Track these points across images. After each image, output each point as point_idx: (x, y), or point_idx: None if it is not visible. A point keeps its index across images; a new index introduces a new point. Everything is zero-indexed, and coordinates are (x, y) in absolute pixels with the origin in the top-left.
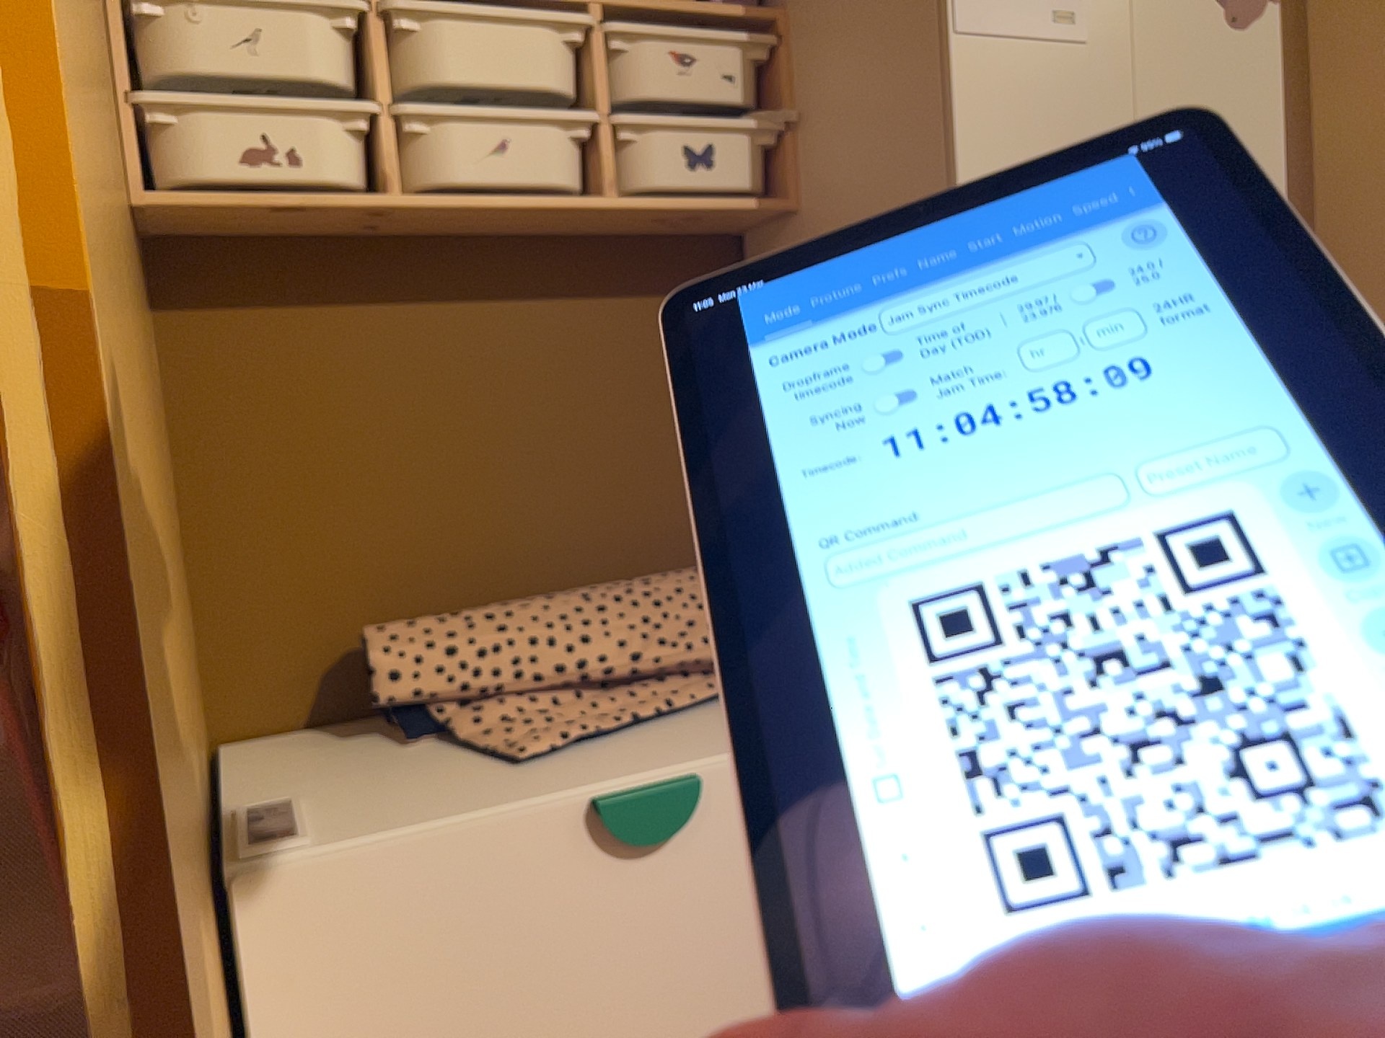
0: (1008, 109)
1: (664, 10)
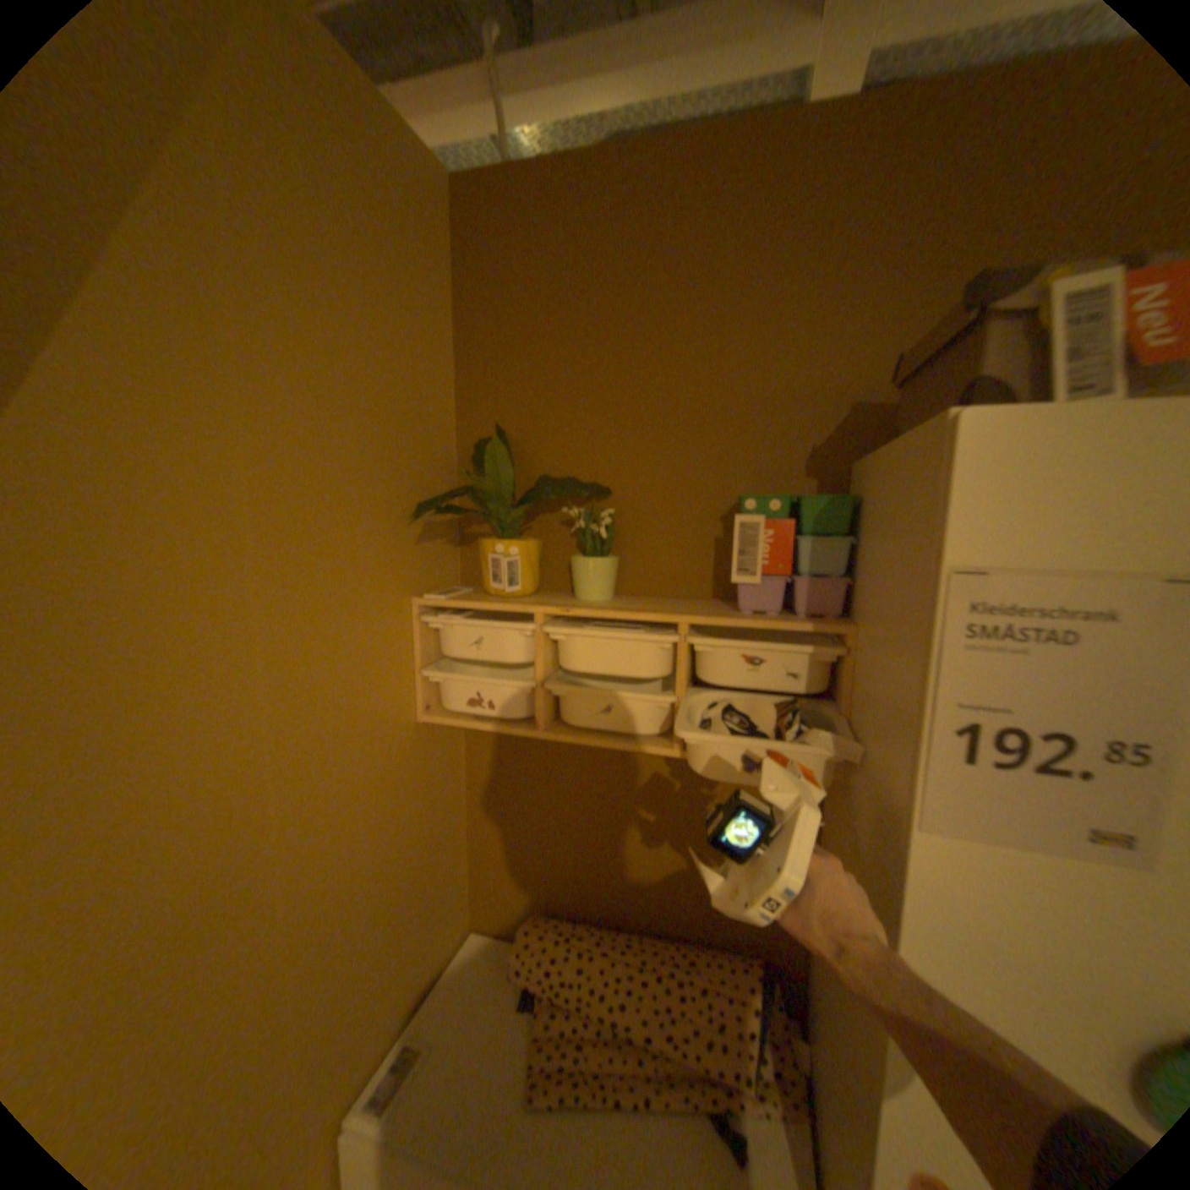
0: (988, 915)
1: (743, 623)
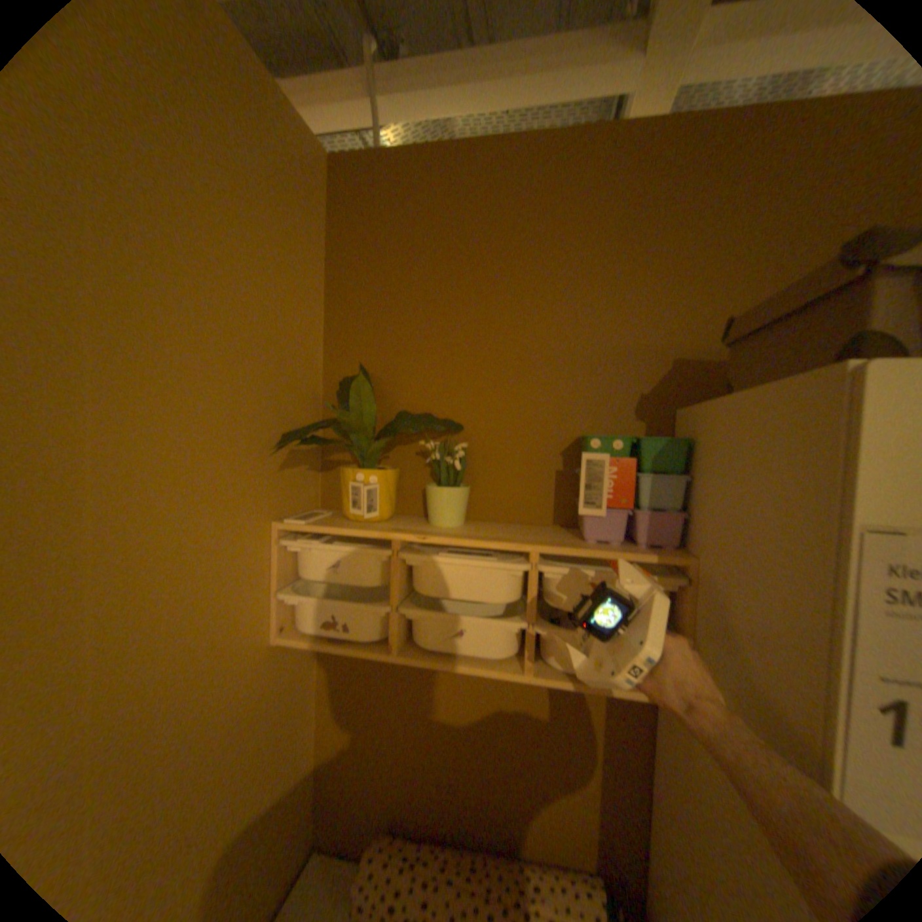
0: None
1: (591, 553)
